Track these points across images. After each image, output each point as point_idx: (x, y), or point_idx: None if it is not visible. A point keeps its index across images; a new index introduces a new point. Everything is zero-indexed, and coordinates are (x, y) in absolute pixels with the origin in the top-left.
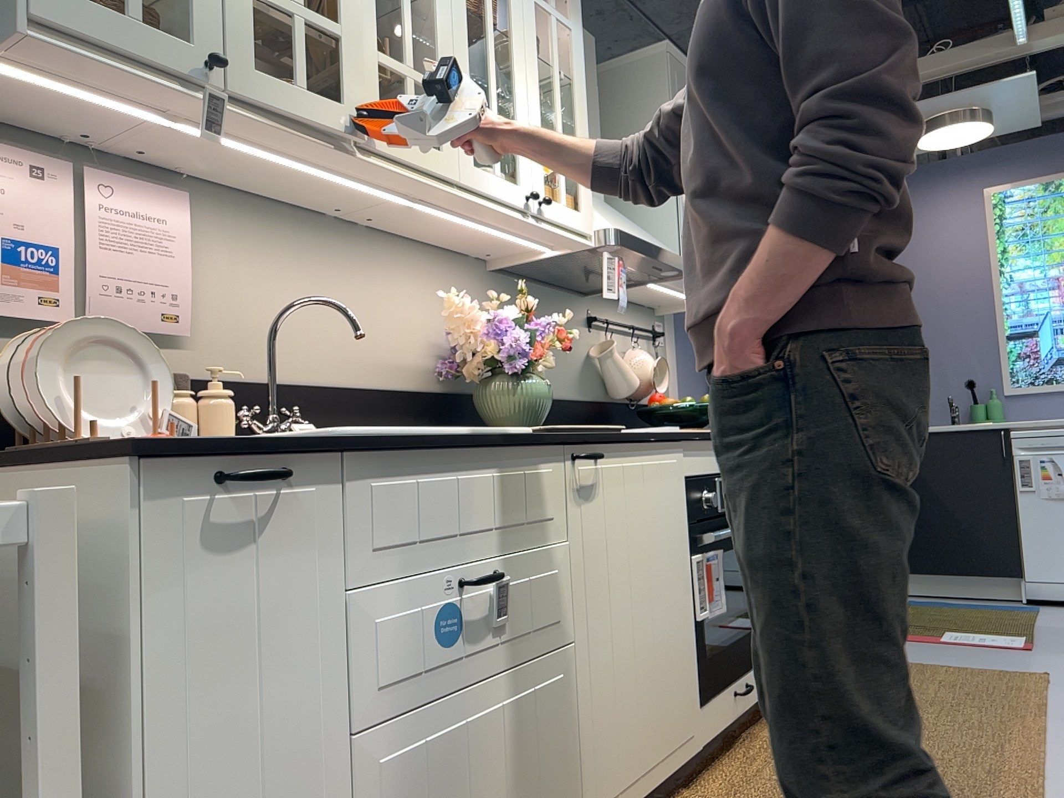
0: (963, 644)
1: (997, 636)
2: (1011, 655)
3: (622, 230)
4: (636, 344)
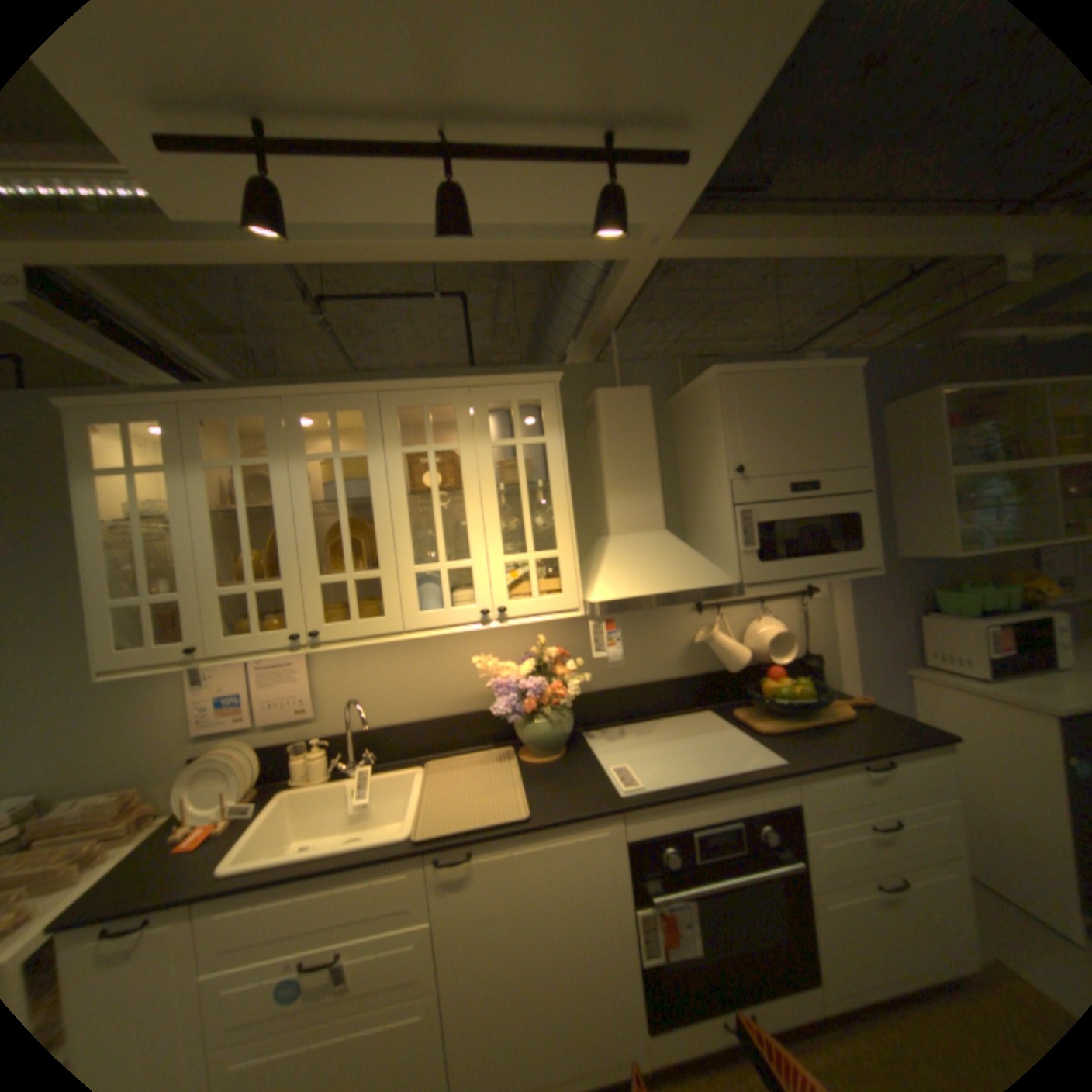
0: None
1: None
2: None
3: (615, 594)
4: (773, 608)
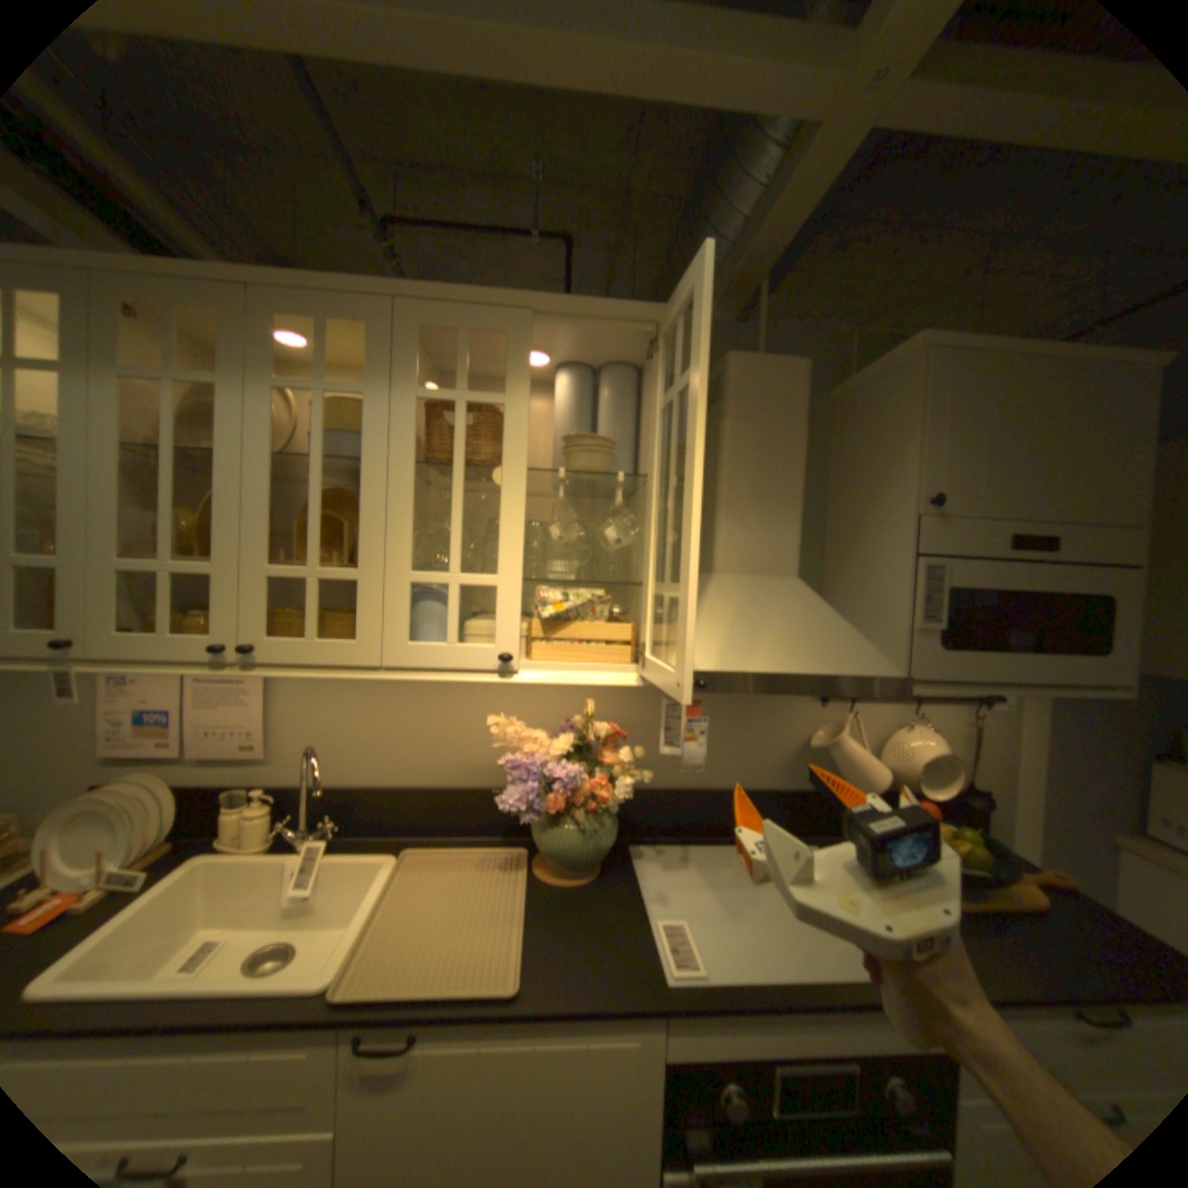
0: None
1: None
2: None
3: (708, 661)
4: (931, 714)
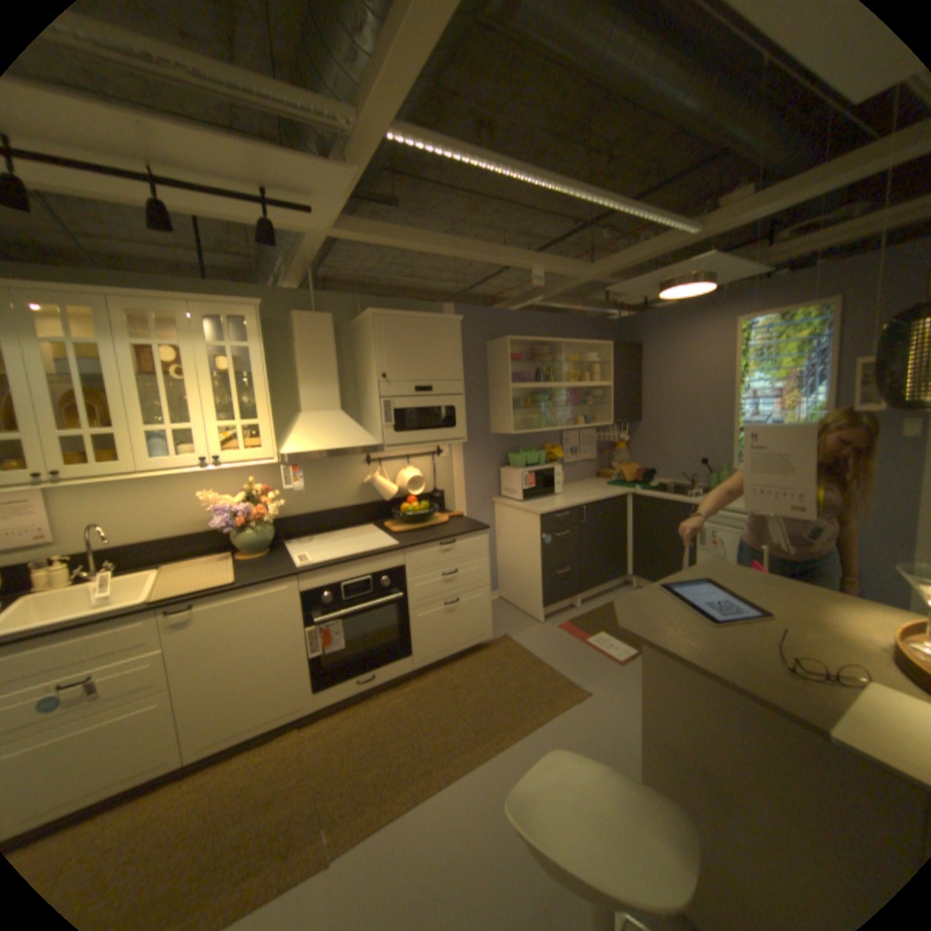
0: (593, 649)
1: (623, 647)
2: (603, 668)
3: (299, 449)
4: (415, 462)
